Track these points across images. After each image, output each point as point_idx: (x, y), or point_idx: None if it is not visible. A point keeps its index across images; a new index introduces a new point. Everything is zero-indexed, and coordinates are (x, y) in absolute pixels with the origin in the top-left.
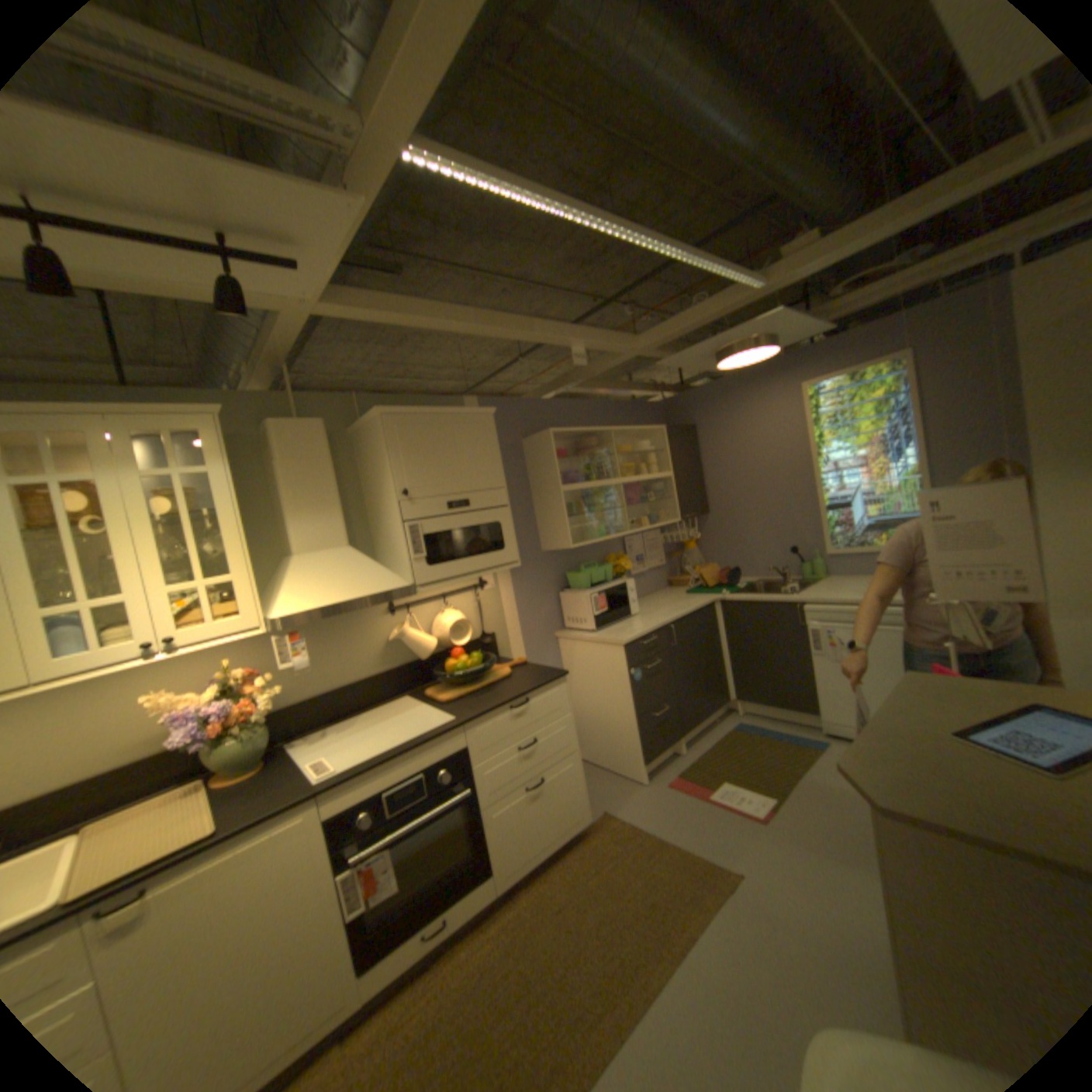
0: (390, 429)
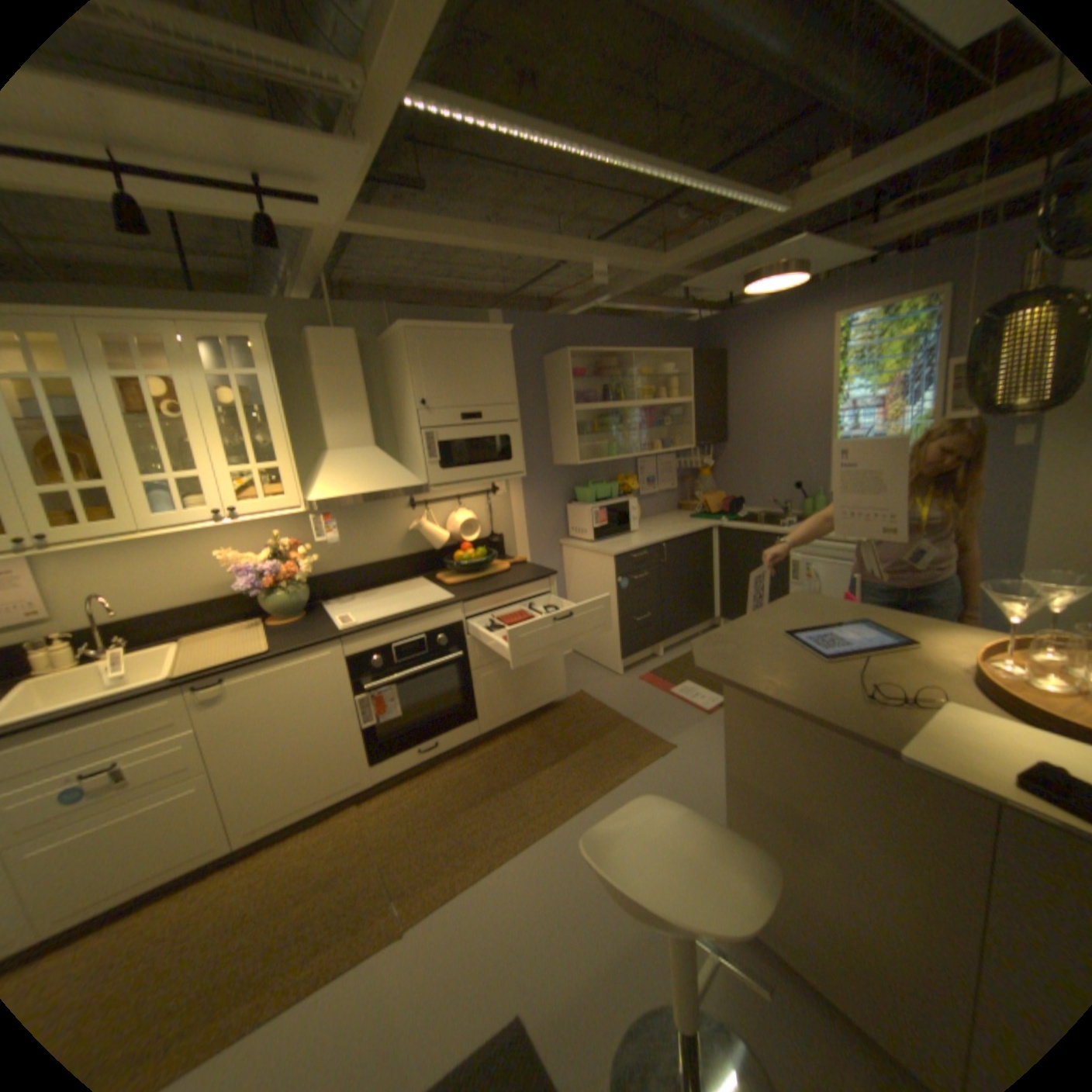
0: (411, 343)
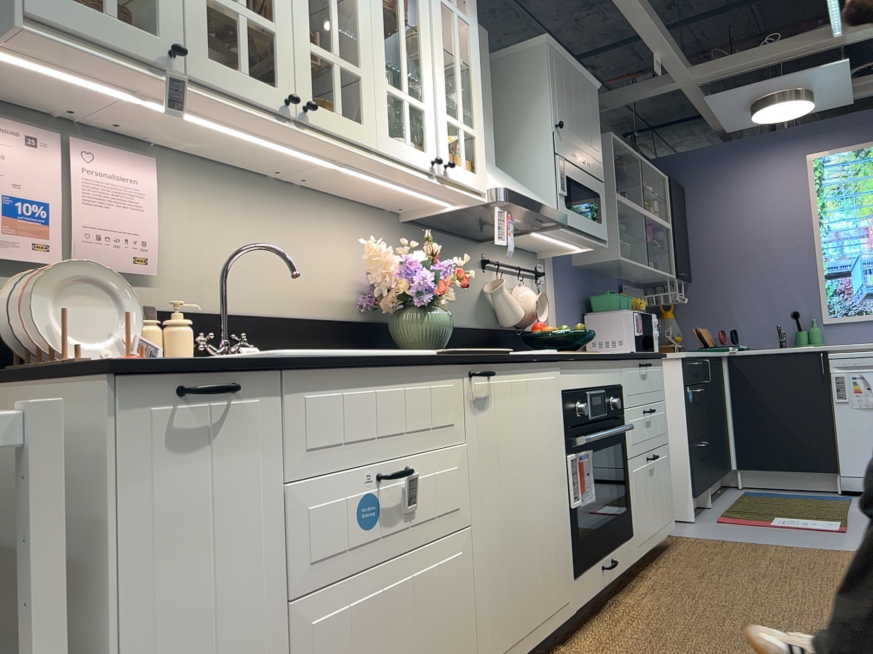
0: (551, 62)
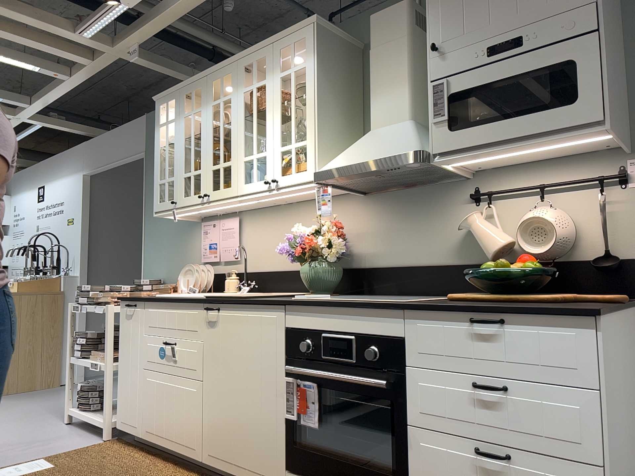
0: None
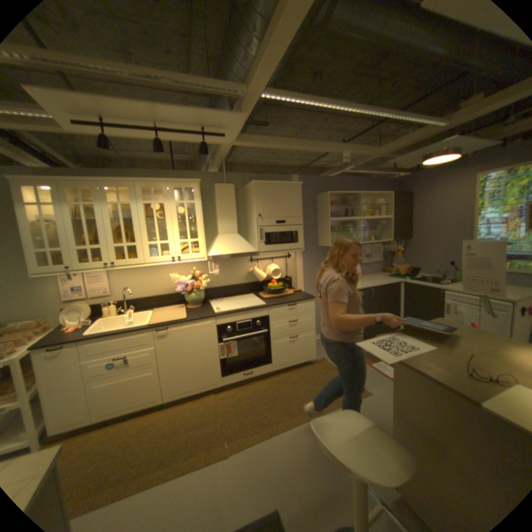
0: (256, 190)
